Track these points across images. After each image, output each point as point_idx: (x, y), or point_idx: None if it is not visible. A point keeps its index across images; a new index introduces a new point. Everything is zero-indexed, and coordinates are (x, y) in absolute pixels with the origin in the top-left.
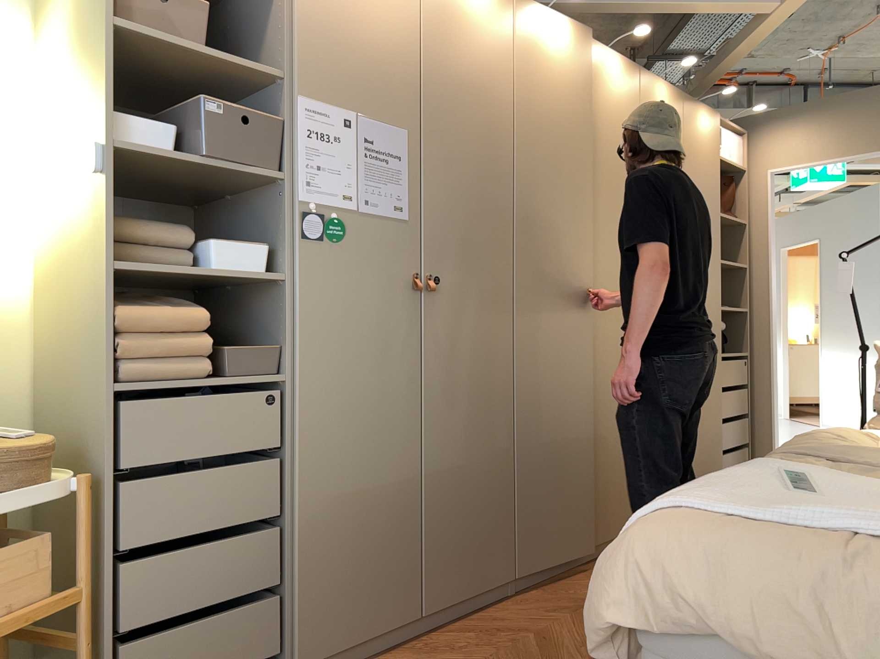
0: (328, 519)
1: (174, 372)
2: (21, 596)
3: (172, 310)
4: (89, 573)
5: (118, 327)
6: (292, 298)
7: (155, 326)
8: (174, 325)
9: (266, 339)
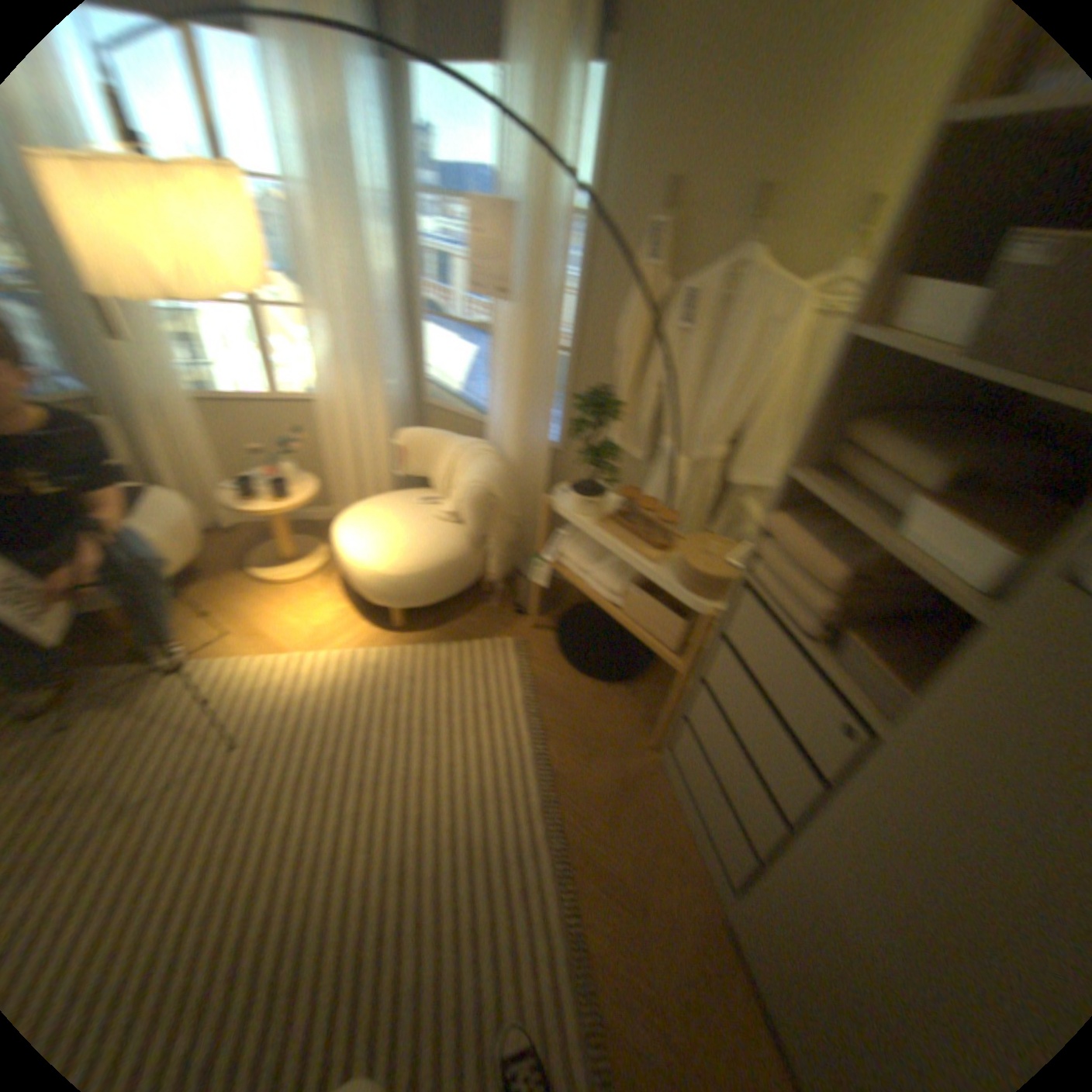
0: (823, 916)
1: (784, 604)
2: (659, 635)
3: (819, 548)
4: (691, 667)
5: (765, 530)
6: (970, 659)
7: (787, 550)
8: (801, 561)
9: (921, 679)
